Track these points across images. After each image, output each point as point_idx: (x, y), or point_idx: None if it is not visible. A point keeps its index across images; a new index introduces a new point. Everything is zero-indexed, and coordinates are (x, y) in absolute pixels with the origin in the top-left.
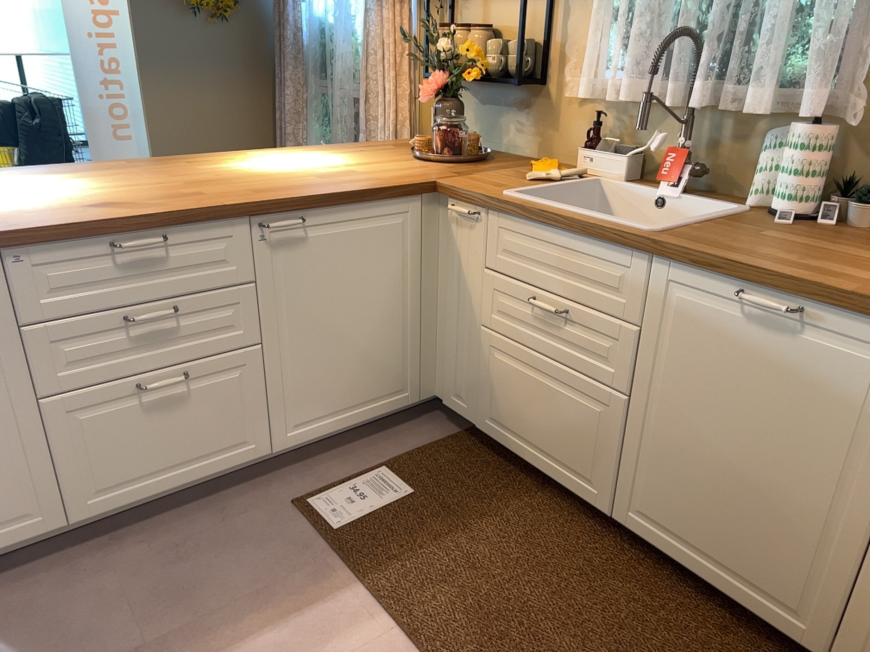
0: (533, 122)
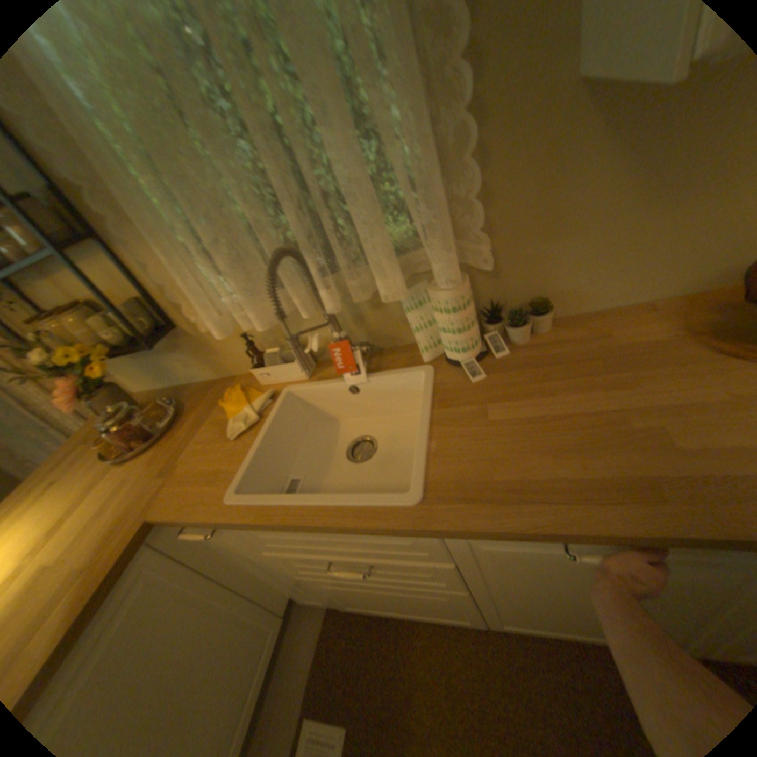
0: (189, 355)
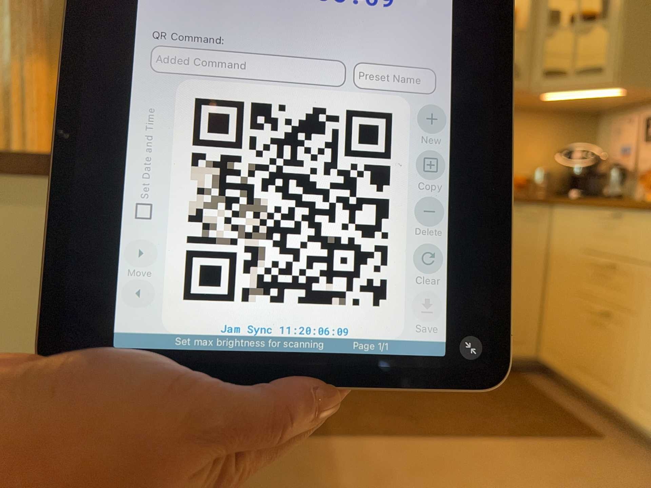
0: None
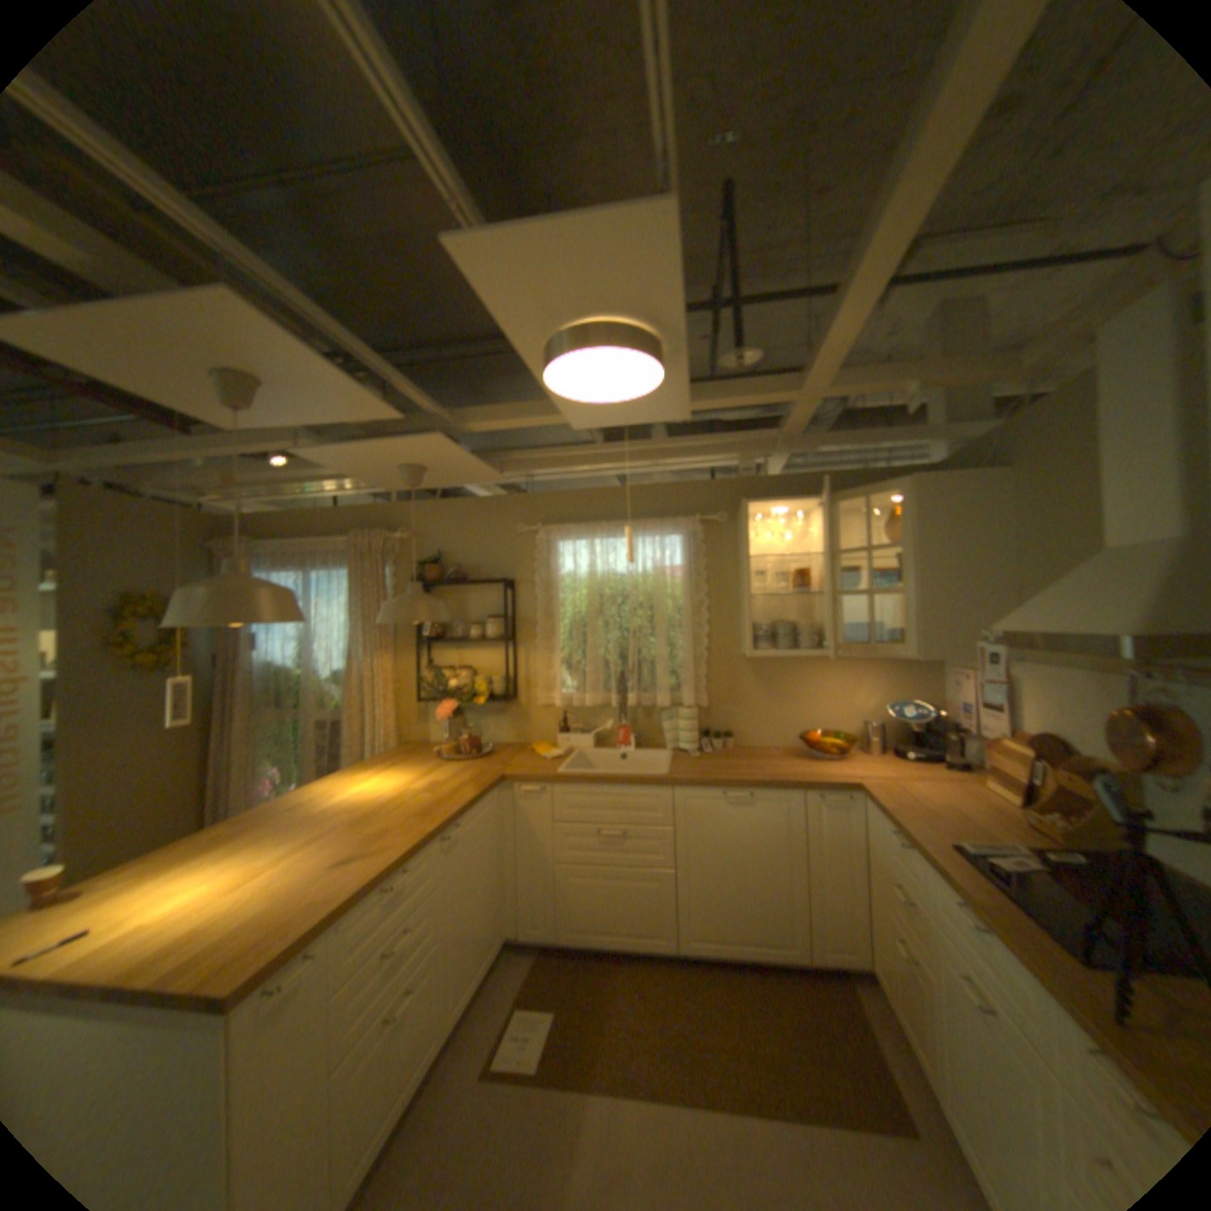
0: (512, 720)
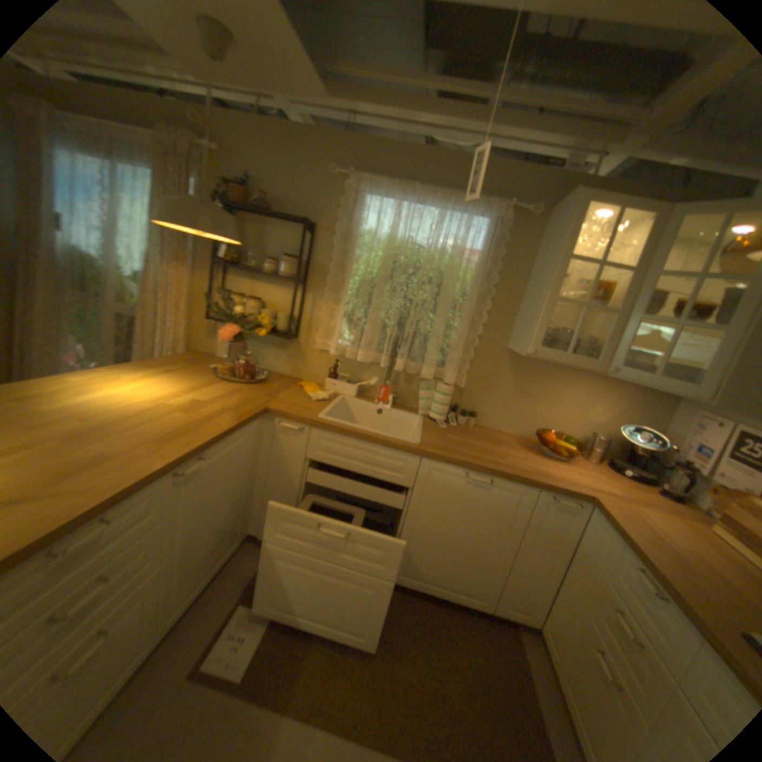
0: (288, 356)
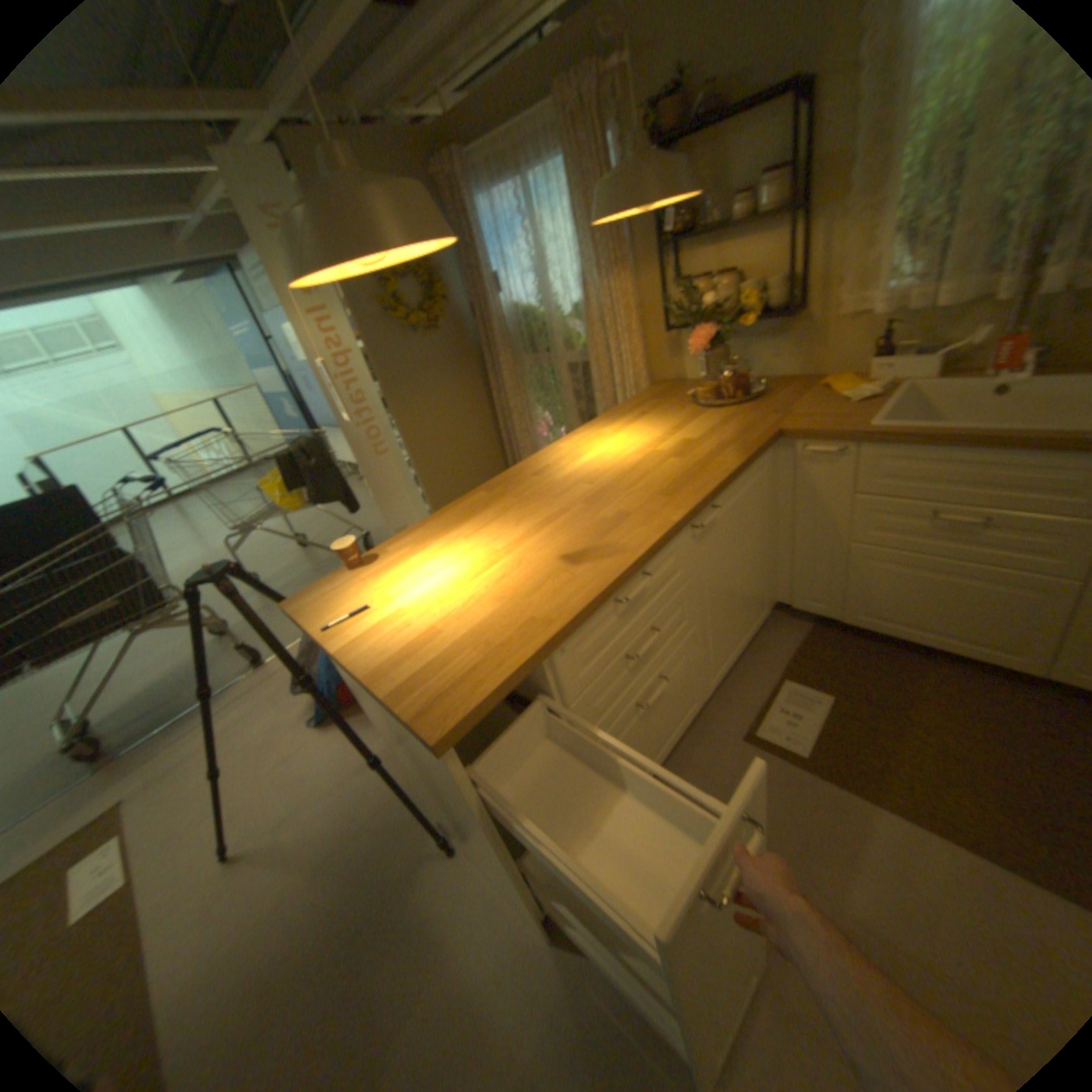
0: (792, 343)
